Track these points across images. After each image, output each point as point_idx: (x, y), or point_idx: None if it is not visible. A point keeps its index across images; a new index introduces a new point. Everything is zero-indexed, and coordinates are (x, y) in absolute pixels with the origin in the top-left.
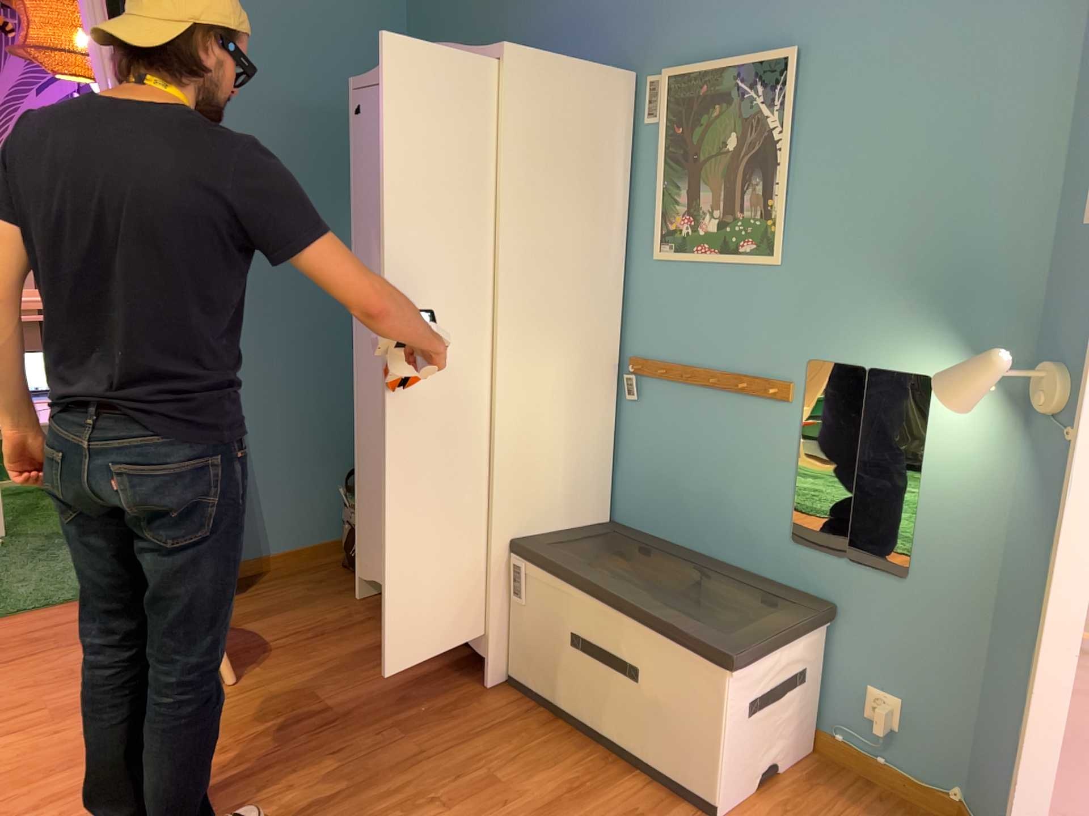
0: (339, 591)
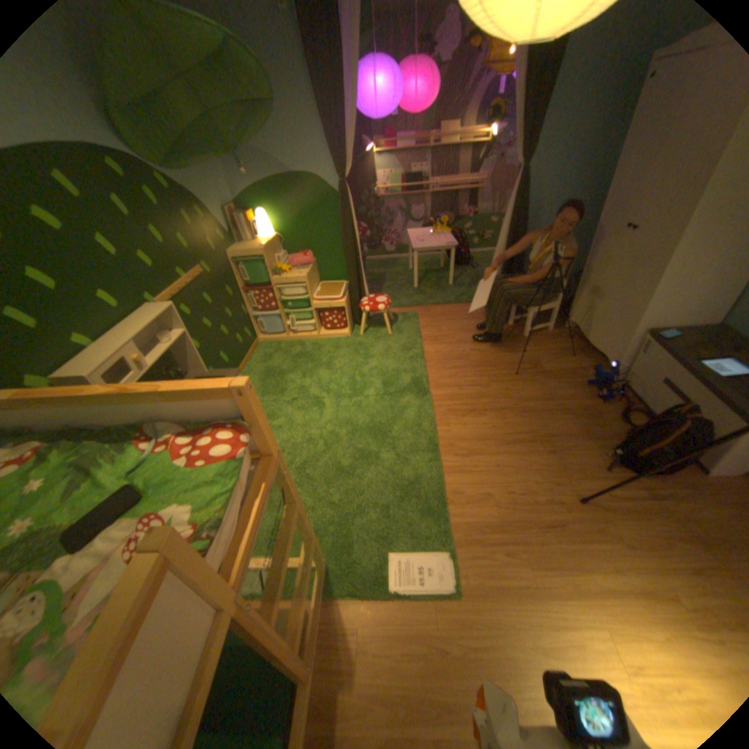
0: (558, 323)
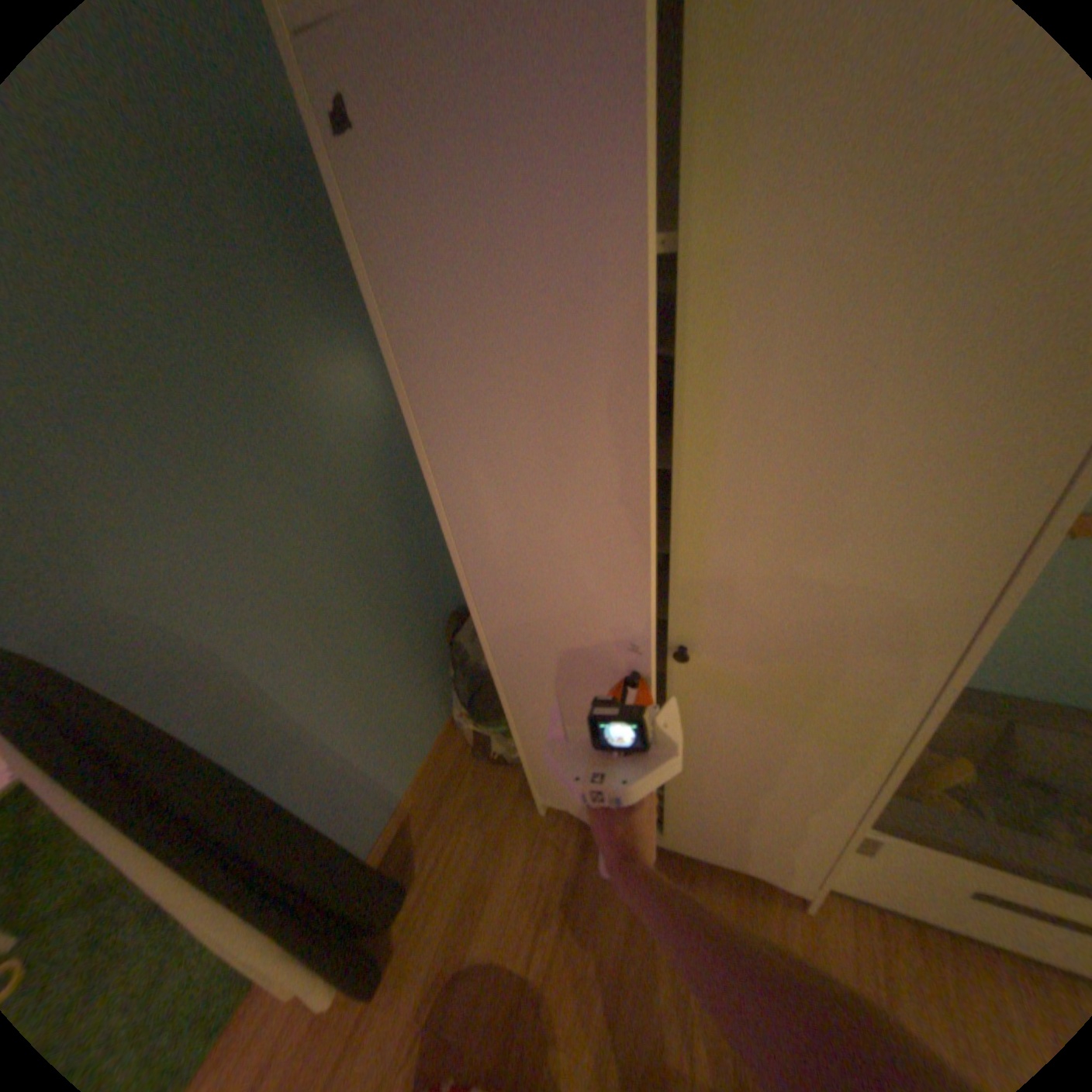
0: (513, 810)
